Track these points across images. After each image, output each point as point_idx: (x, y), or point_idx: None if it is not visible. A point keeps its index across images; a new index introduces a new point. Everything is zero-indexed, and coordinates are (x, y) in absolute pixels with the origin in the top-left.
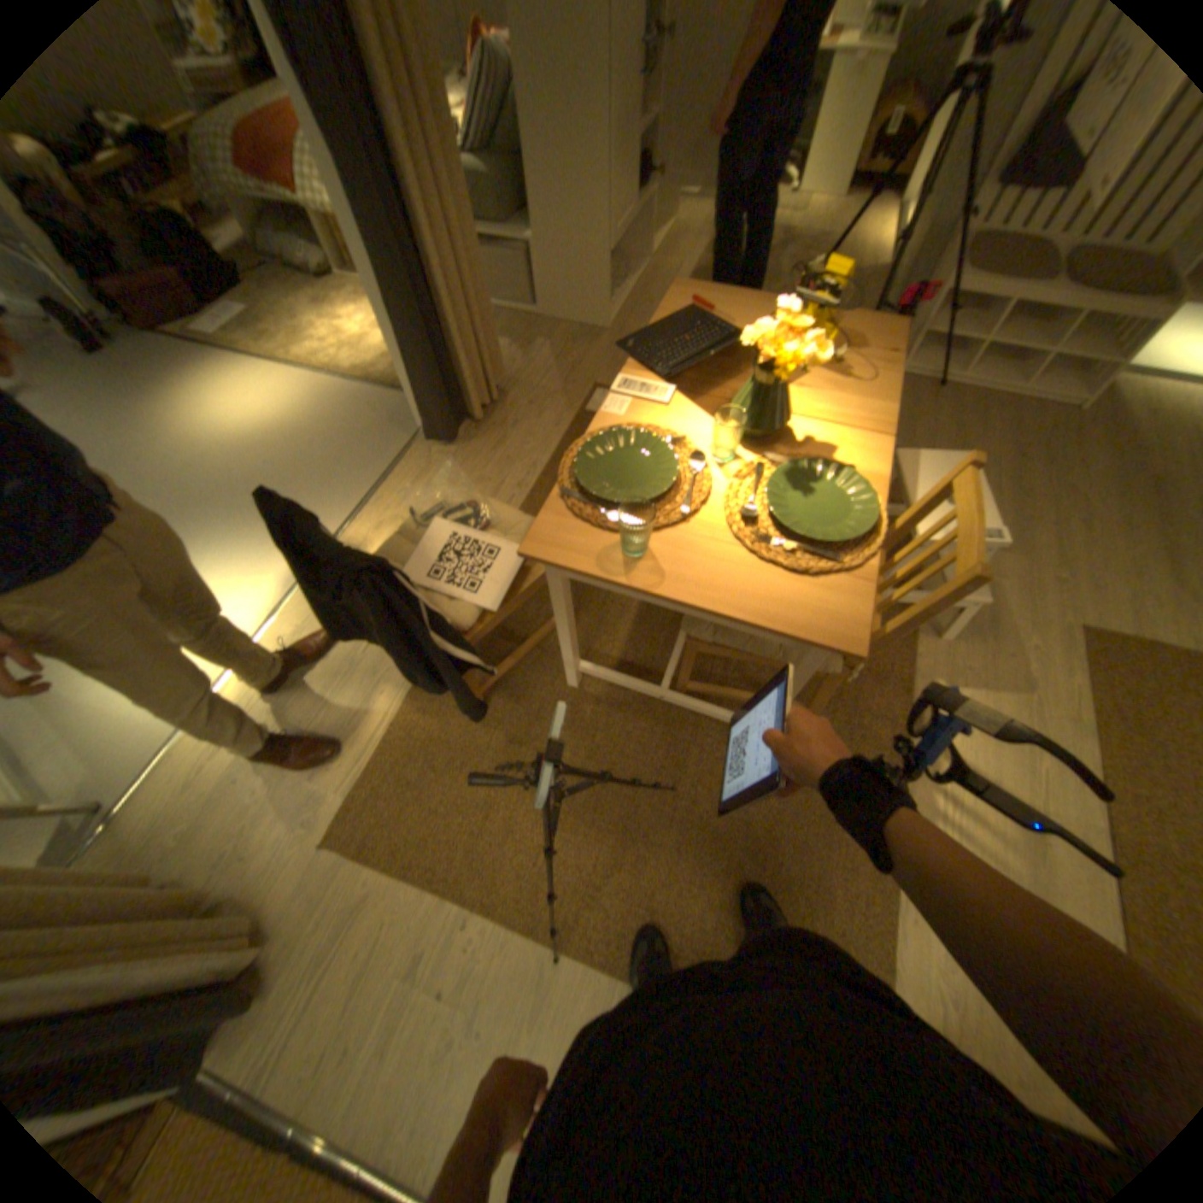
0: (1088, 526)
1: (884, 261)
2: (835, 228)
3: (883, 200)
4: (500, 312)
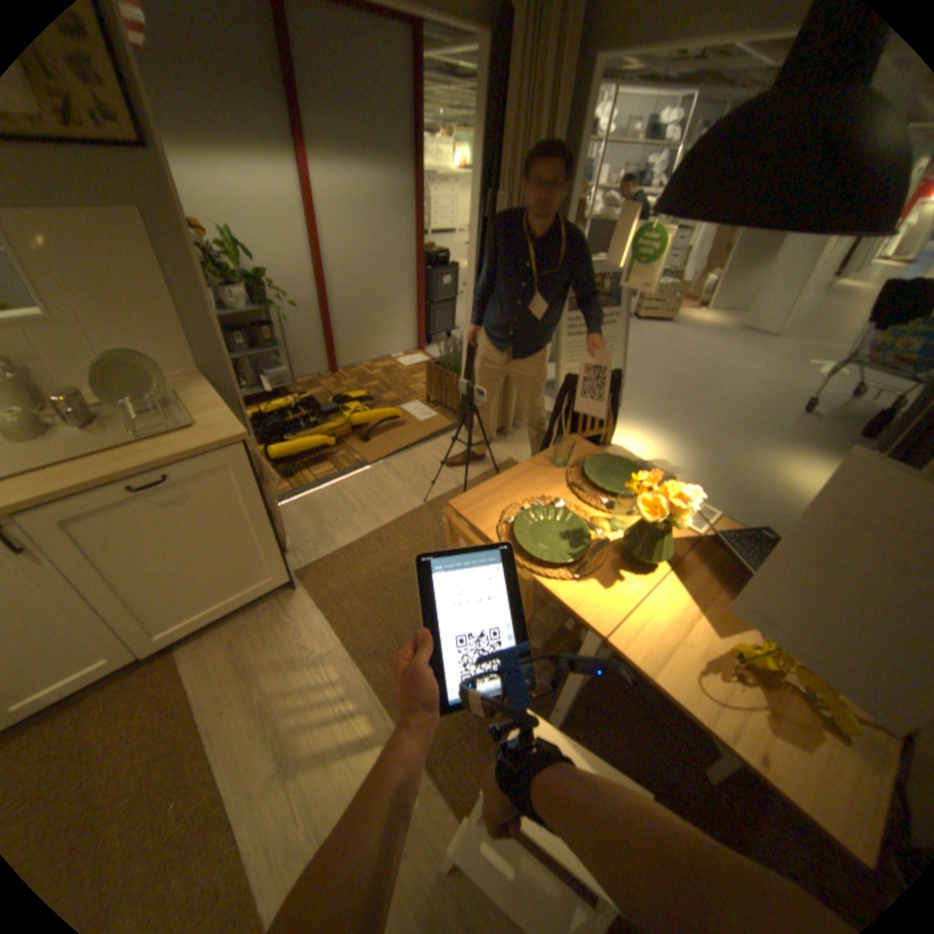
0: None
1: None
2: None
3: None
4: None
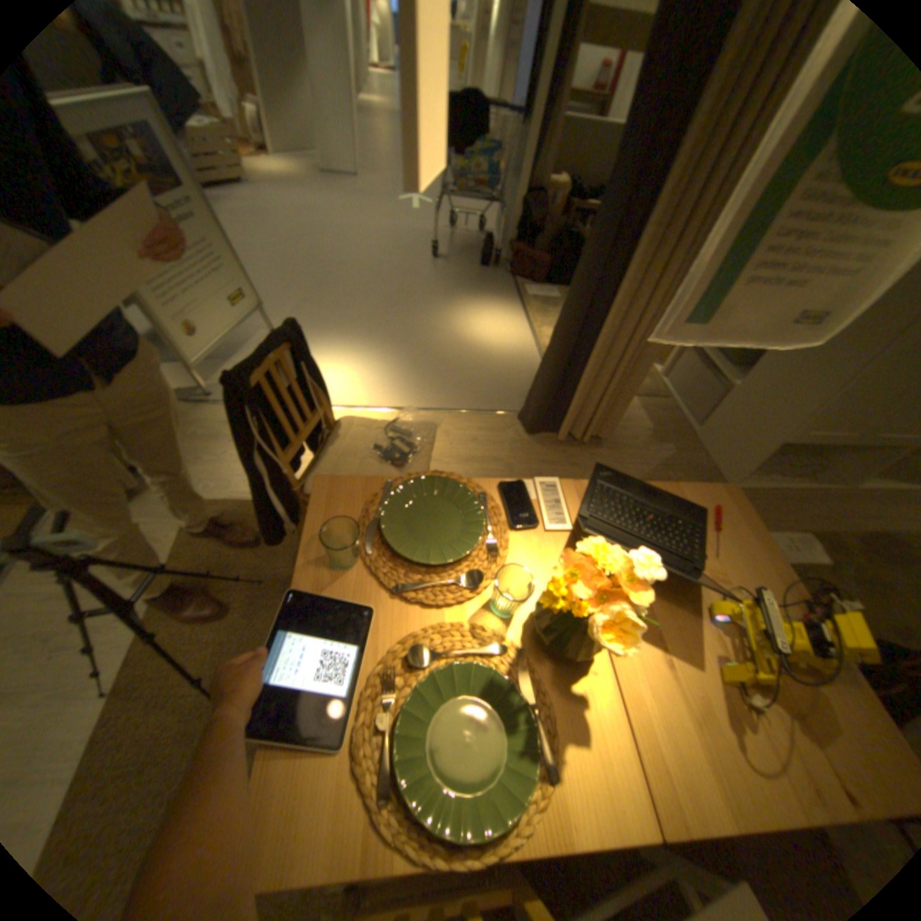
0: None
1: None
2: None
3: None
4: (676, 410)
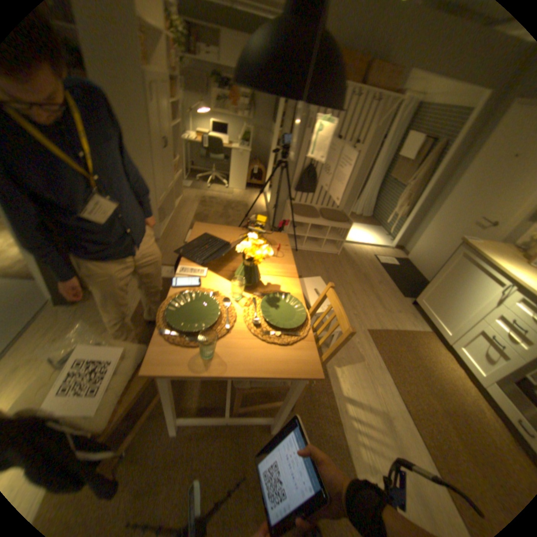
0: (354, 294)
1: (264, 210)
2: (245, 199)
3: (258, 191)
4: None
